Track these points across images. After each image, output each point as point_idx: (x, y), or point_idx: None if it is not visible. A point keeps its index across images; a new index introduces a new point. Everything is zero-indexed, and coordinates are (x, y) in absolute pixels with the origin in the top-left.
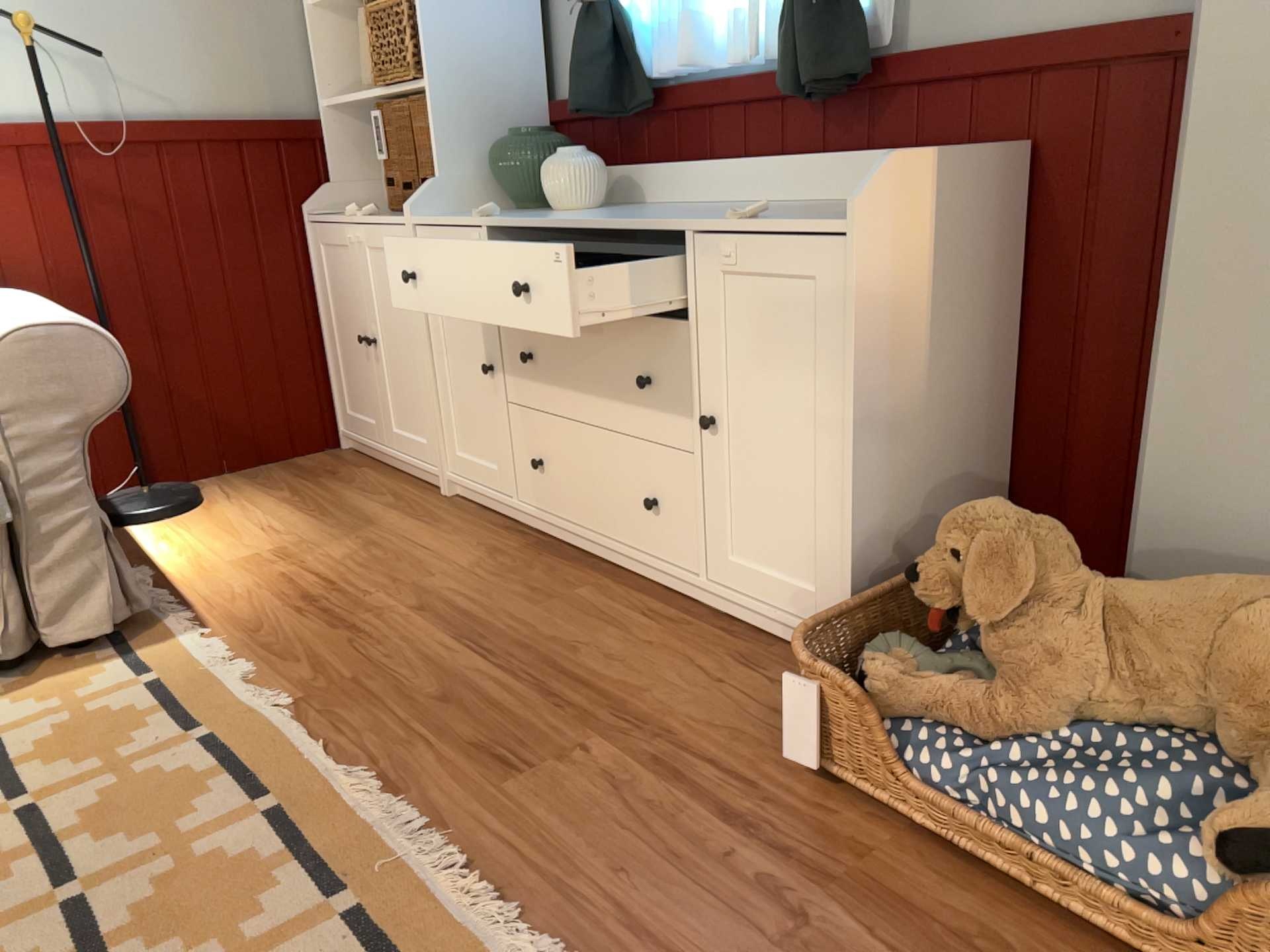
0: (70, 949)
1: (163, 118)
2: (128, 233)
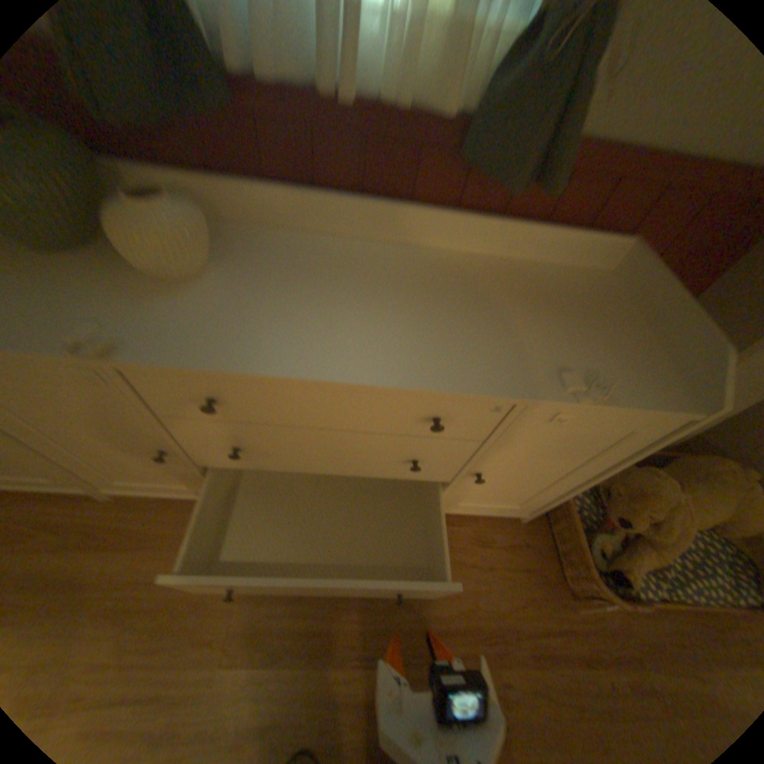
0: None
1: None
2: None
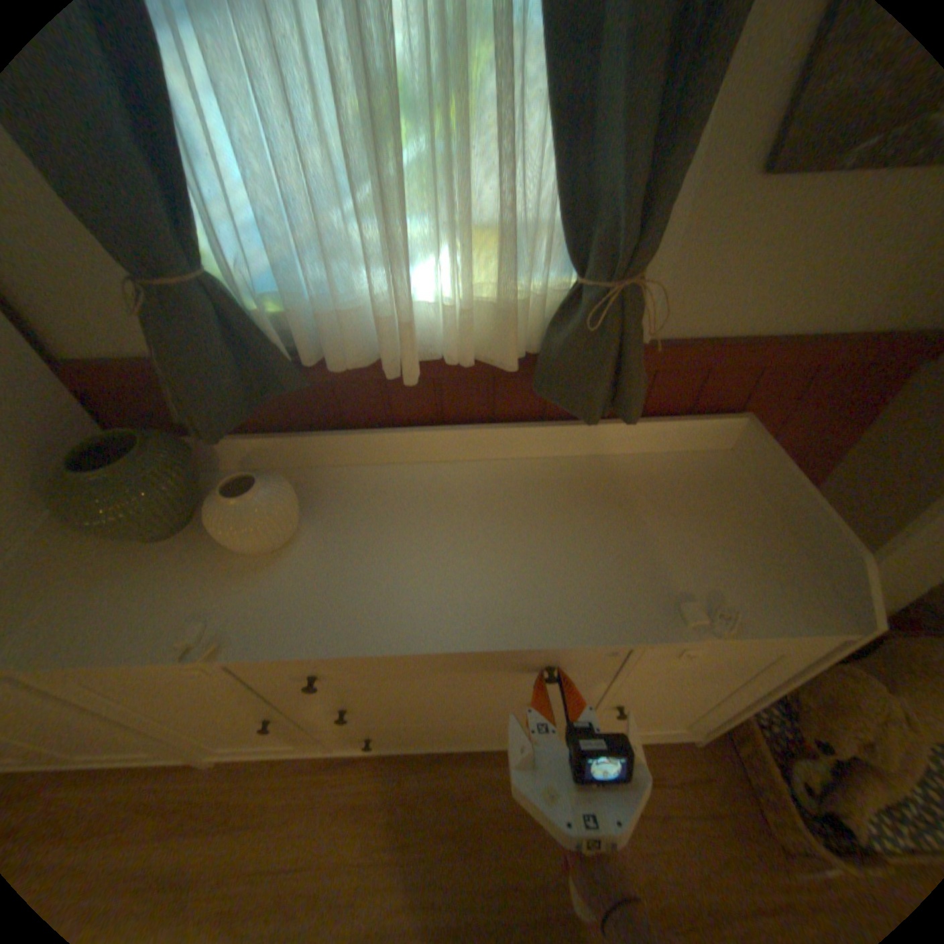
0: None
1: None
2: None
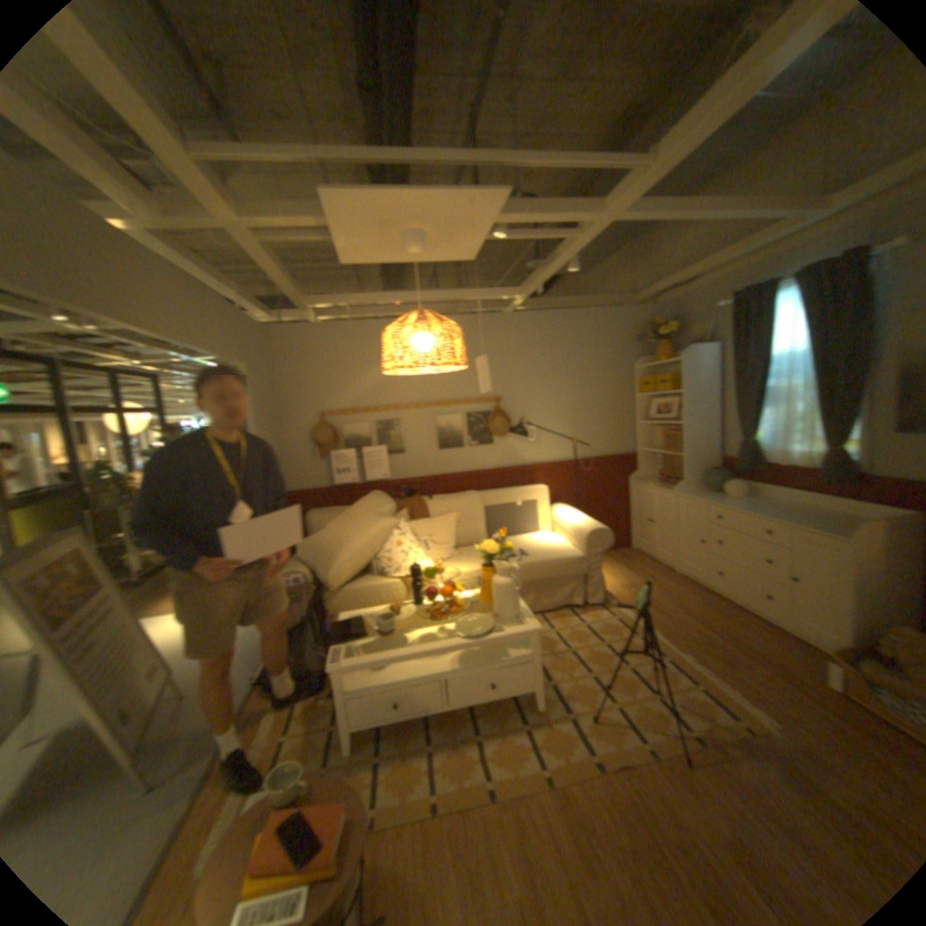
0: (639, 680)
1: (595, 455)
2: (583, 486)
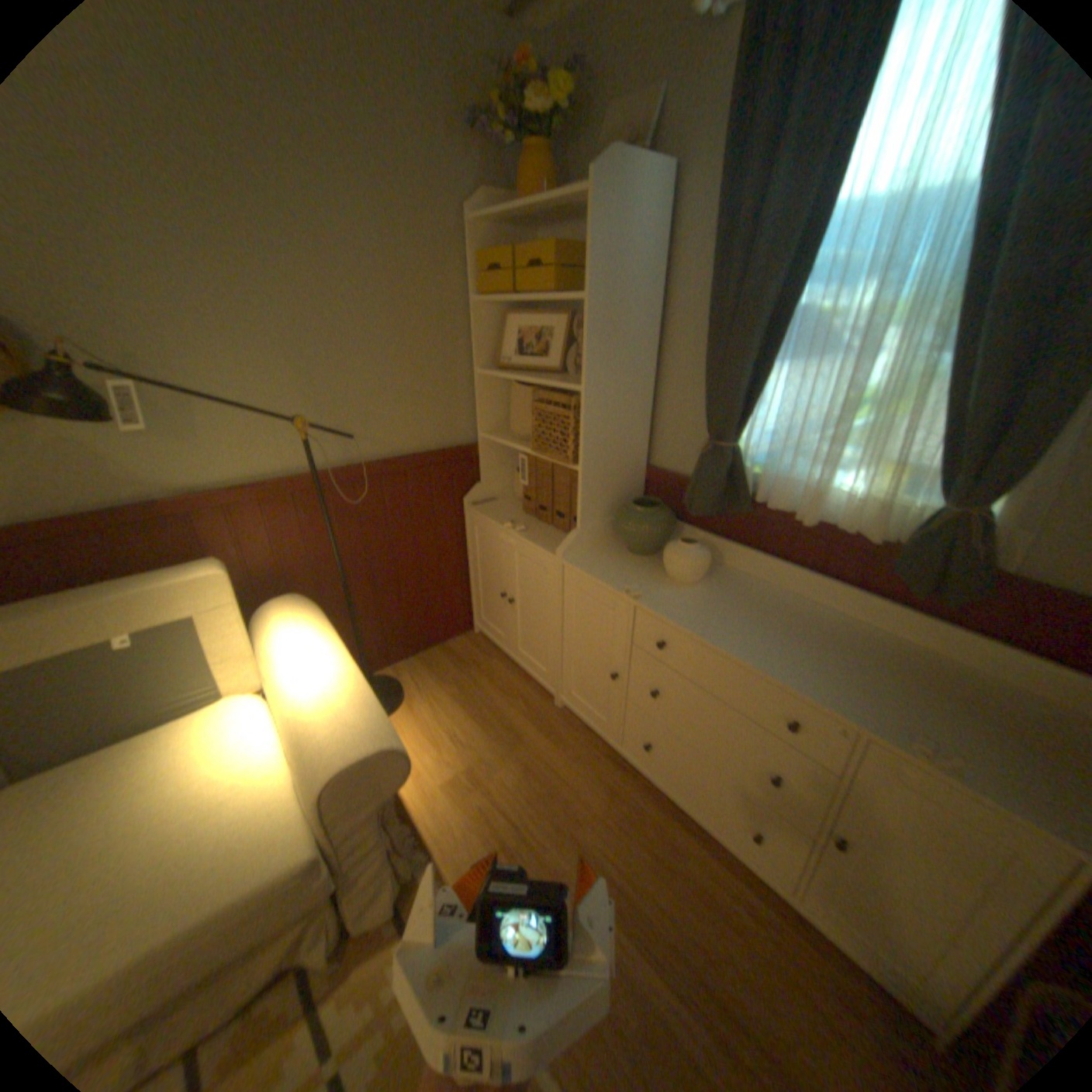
0: None
1: (382, 451)
2: (358, 528)
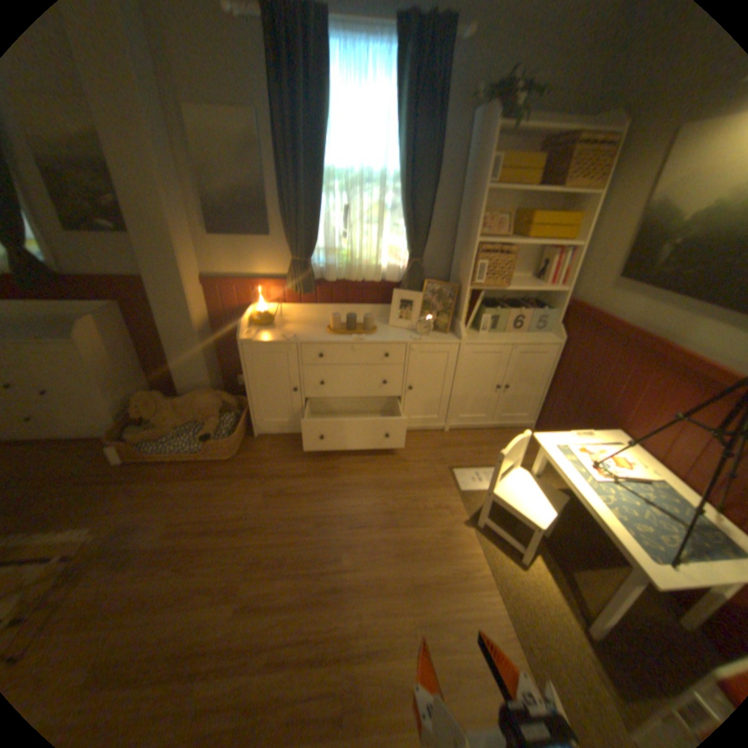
0: None
1: None
2: None
